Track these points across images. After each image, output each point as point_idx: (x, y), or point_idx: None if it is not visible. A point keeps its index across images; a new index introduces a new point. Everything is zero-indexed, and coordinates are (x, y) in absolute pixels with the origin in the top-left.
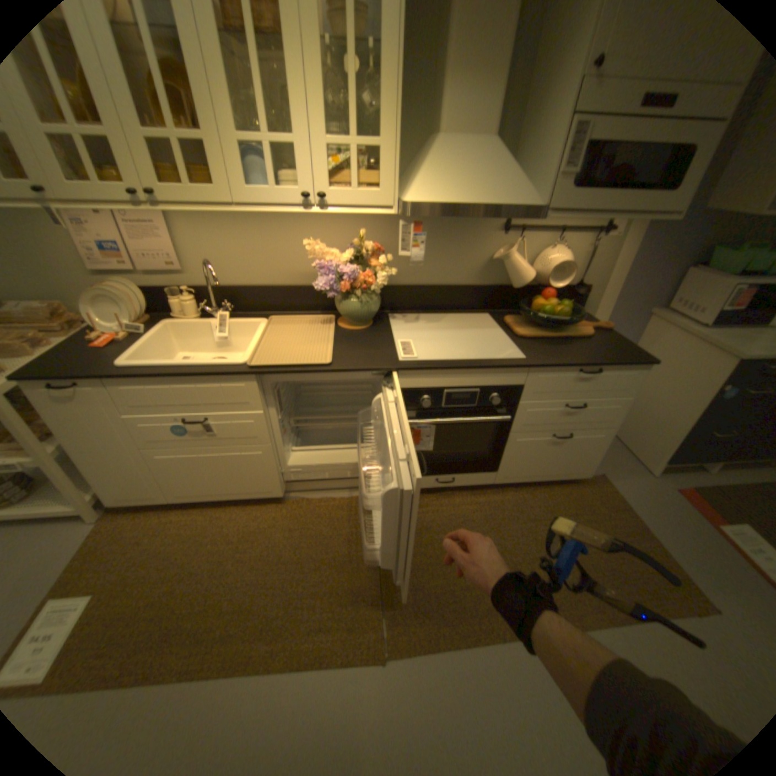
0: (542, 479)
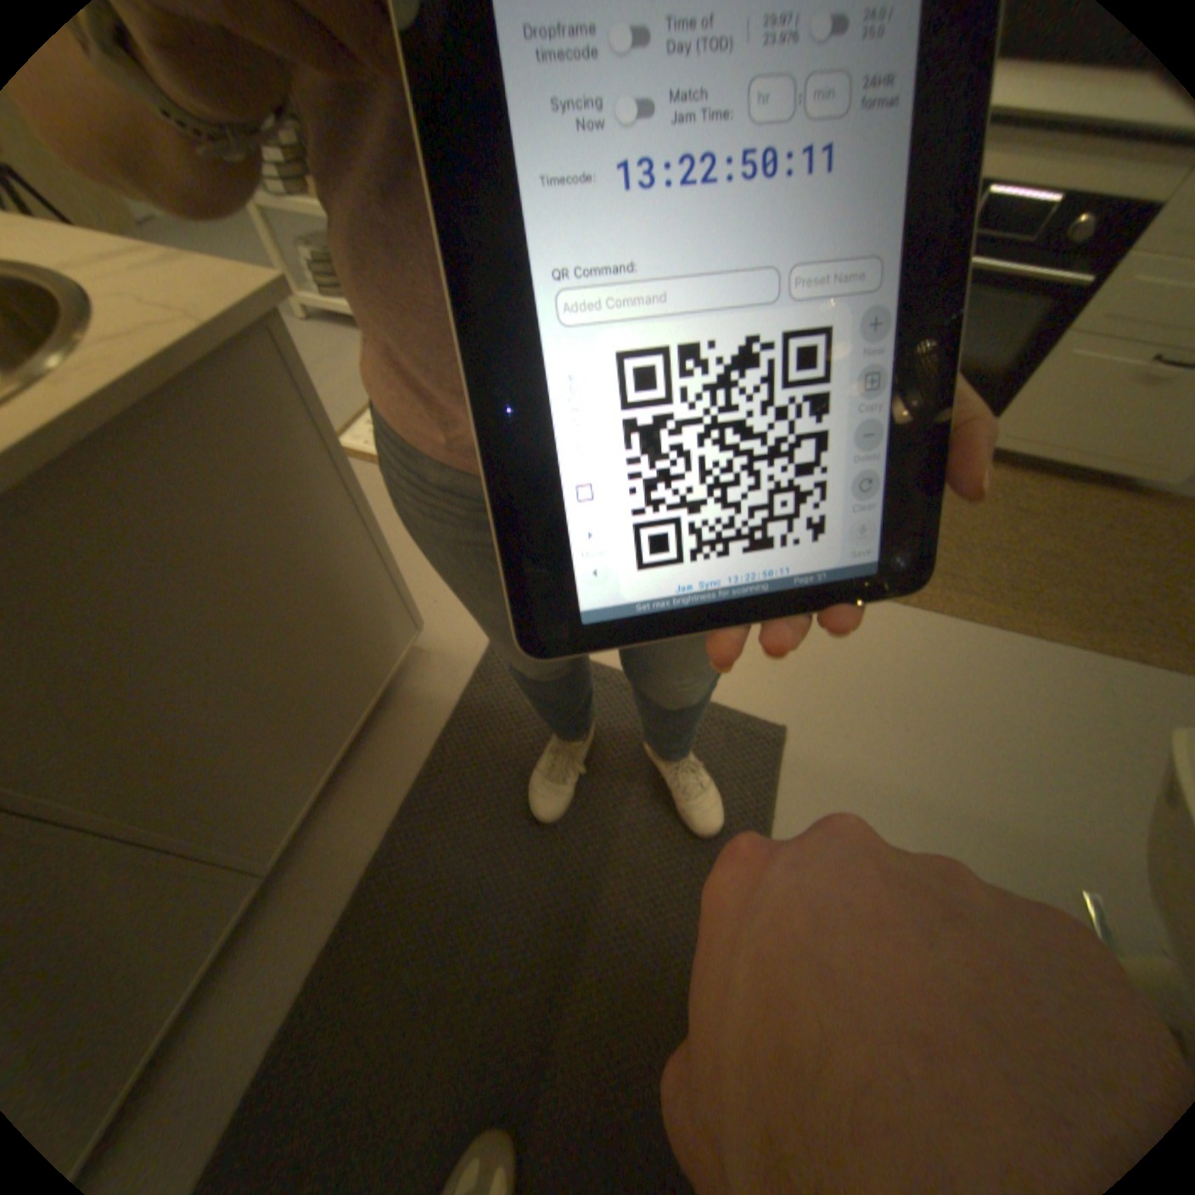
0: (1078, 454)
